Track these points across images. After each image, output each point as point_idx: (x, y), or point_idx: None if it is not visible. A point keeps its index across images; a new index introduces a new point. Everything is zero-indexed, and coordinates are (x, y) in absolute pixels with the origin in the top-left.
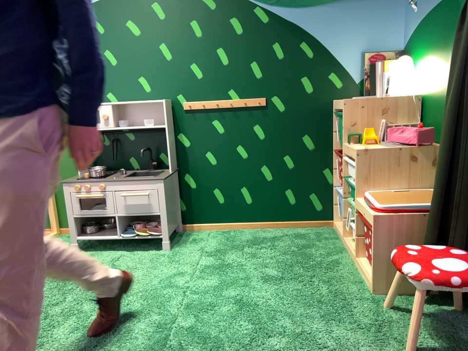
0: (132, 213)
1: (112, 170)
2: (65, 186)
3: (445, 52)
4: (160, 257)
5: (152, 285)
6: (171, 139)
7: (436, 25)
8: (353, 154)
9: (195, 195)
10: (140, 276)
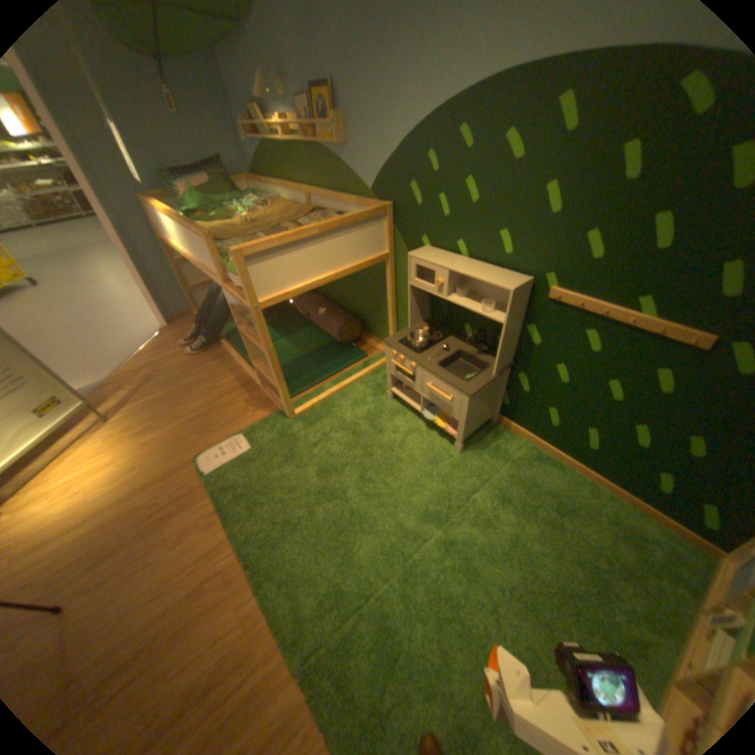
0: (434, 404)
1: (445, 329)
2: (385, 347)
3: None
4: (446, 457)
5: (409, 502)
6: (517, 329)
7: None
8: None
9: (524, 401)
10: (411, 477)
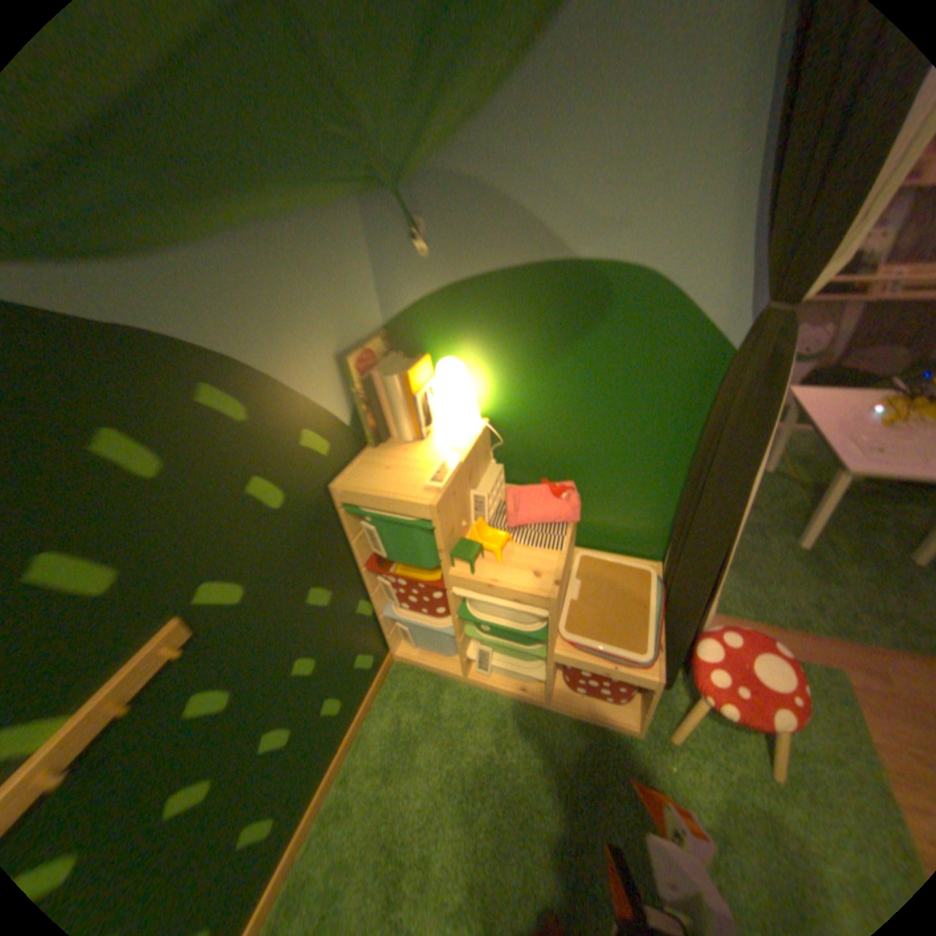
0: None
1: None
2: None
3: (558, 362)
4: None
5: None
6: None
7: (521, 307)
8: (530, 599)
9: None
10: None
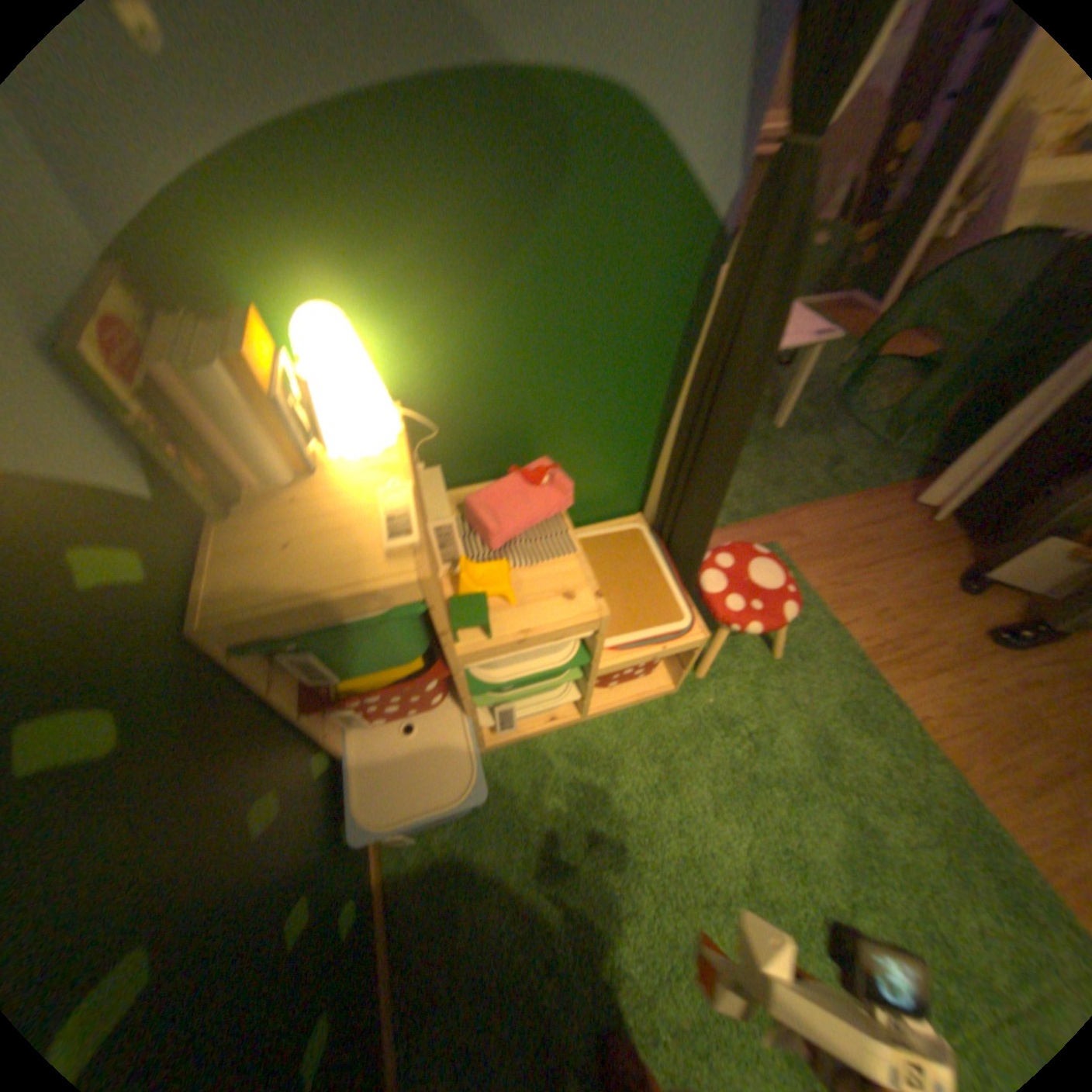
0: None
1: None
2: None
3: (497, 276)
4: None
5: None
6: None
7: (419, 173)
8: (574, 628)
9: None
10: None
